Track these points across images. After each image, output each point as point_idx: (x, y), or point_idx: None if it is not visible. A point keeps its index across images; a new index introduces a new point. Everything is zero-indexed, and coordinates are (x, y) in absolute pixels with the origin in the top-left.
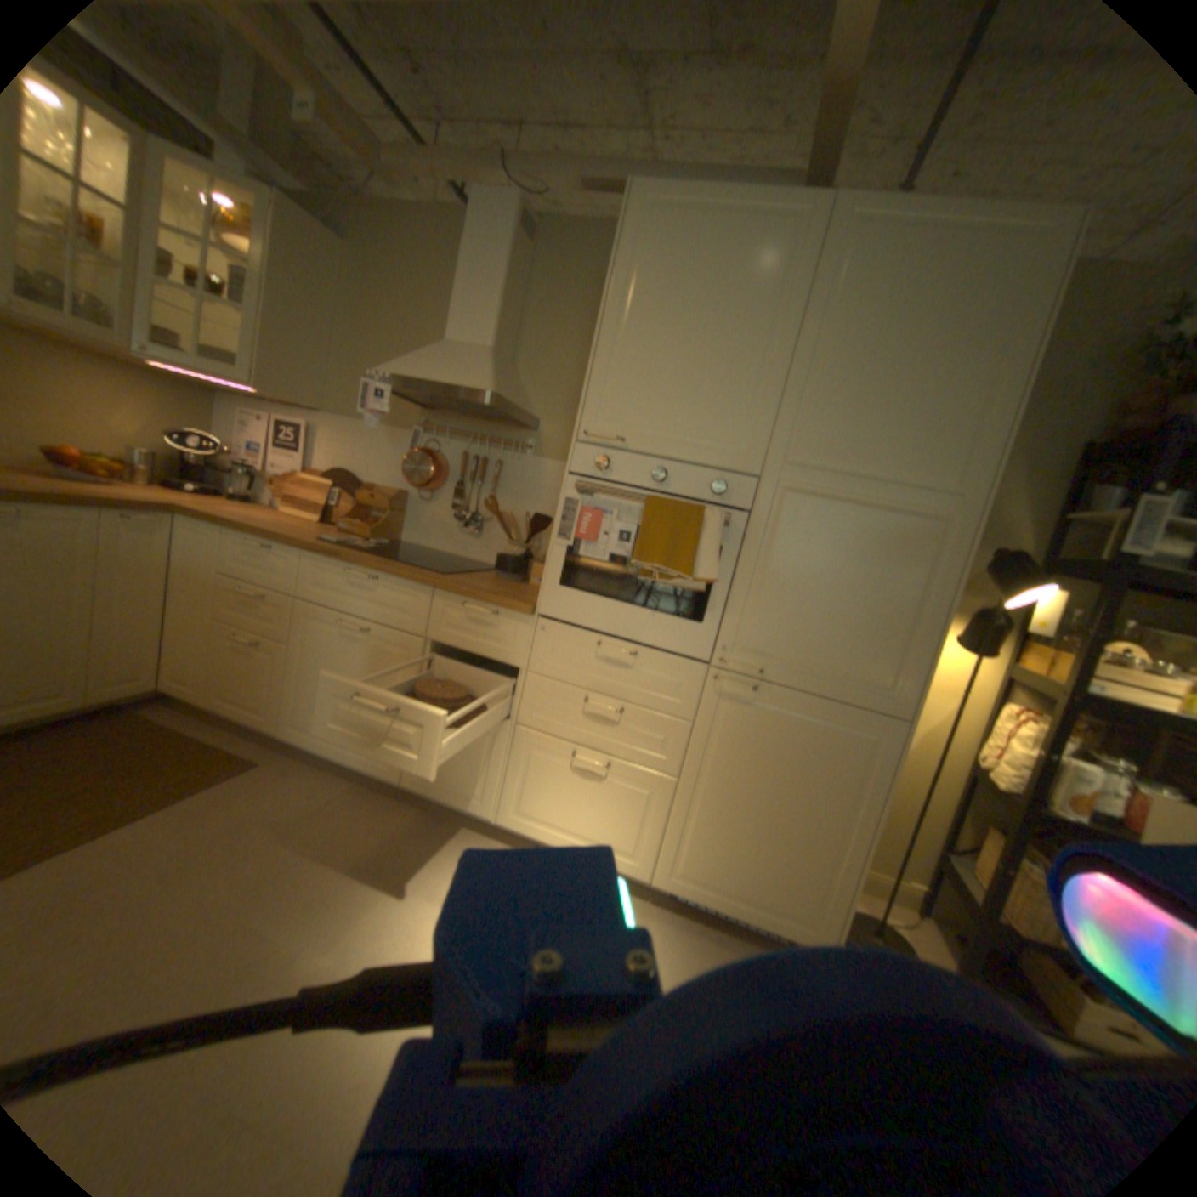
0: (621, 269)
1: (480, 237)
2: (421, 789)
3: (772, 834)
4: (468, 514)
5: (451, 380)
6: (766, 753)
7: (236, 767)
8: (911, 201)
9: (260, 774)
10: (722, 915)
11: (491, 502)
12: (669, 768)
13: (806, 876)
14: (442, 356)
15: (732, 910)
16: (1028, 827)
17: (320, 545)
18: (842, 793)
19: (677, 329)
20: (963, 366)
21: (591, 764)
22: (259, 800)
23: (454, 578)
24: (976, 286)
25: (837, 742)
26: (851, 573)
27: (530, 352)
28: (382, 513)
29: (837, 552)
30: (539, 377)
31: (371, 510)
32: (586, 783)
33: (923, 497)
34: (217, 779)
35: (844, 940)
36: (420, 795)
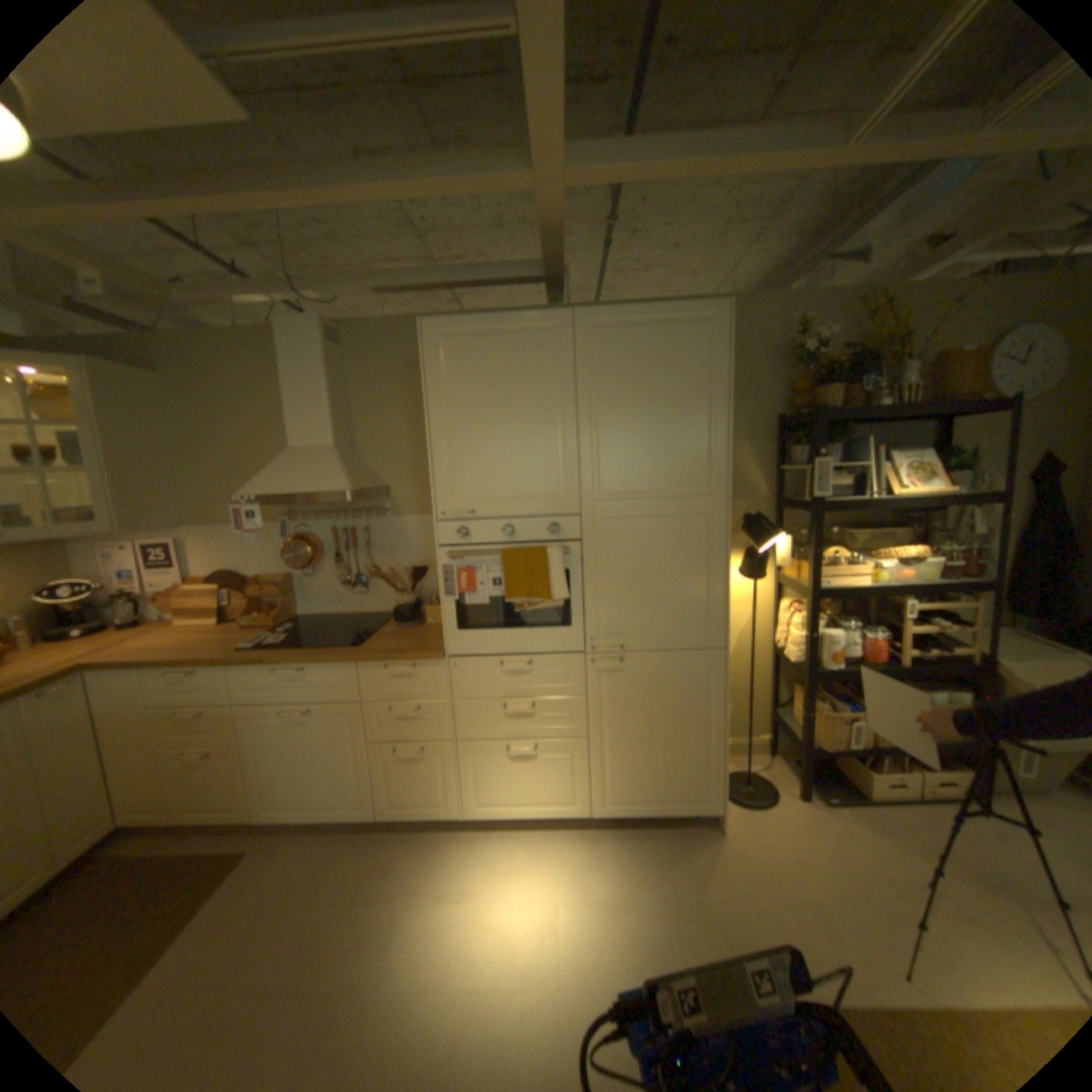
0: (429, 379)
1: (295, 359)
2: (395, 817)
3: (662, 751)
4: (351, 575)
5: (312, 488)
6: (641, 699)
7: (227, 863)
8: (623, 311)
9: (251, 860)
10: (646, 817)
11: (370, 562)
12: (579, 732)
13: (691, 770)
14: (294, 465)
15: (651, 812)
16: (811, 682)
17: (241, 656)
18: (697, 708)
19: (489, 425)
20: (688, 413)
21: (524, 751)
22: (263, 883)
23: (368, 645)
24: (680, 360)
25: (684, 676)
26: (659, 564)
27: (364, 434)
28: (274, 597)
29: (646, 553)
30: (379, 452)
31: (262, 597)
32: (524, 765)
33: (689, 503)
34: (216, 882)
35: (727, 801)
36: (396, 822)
